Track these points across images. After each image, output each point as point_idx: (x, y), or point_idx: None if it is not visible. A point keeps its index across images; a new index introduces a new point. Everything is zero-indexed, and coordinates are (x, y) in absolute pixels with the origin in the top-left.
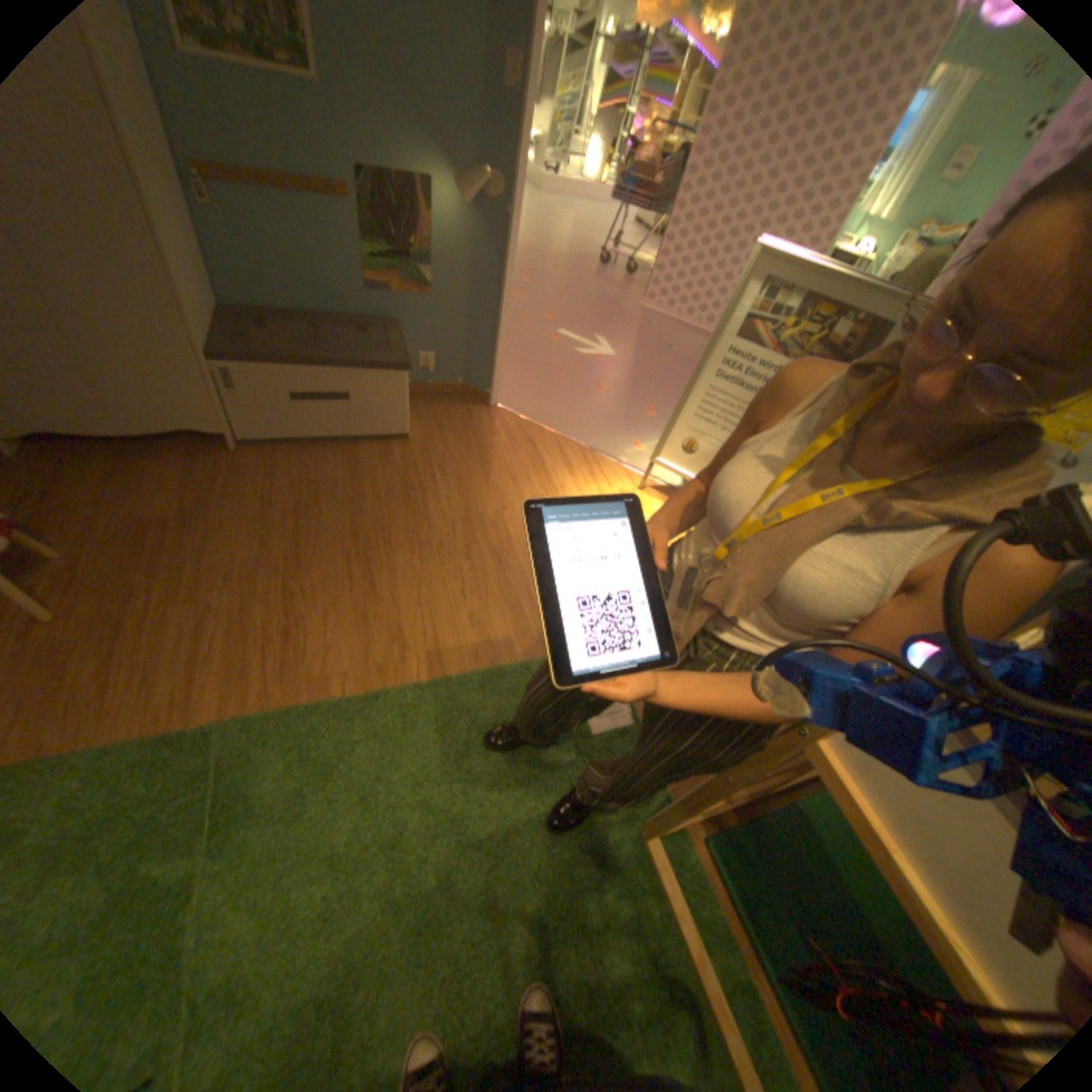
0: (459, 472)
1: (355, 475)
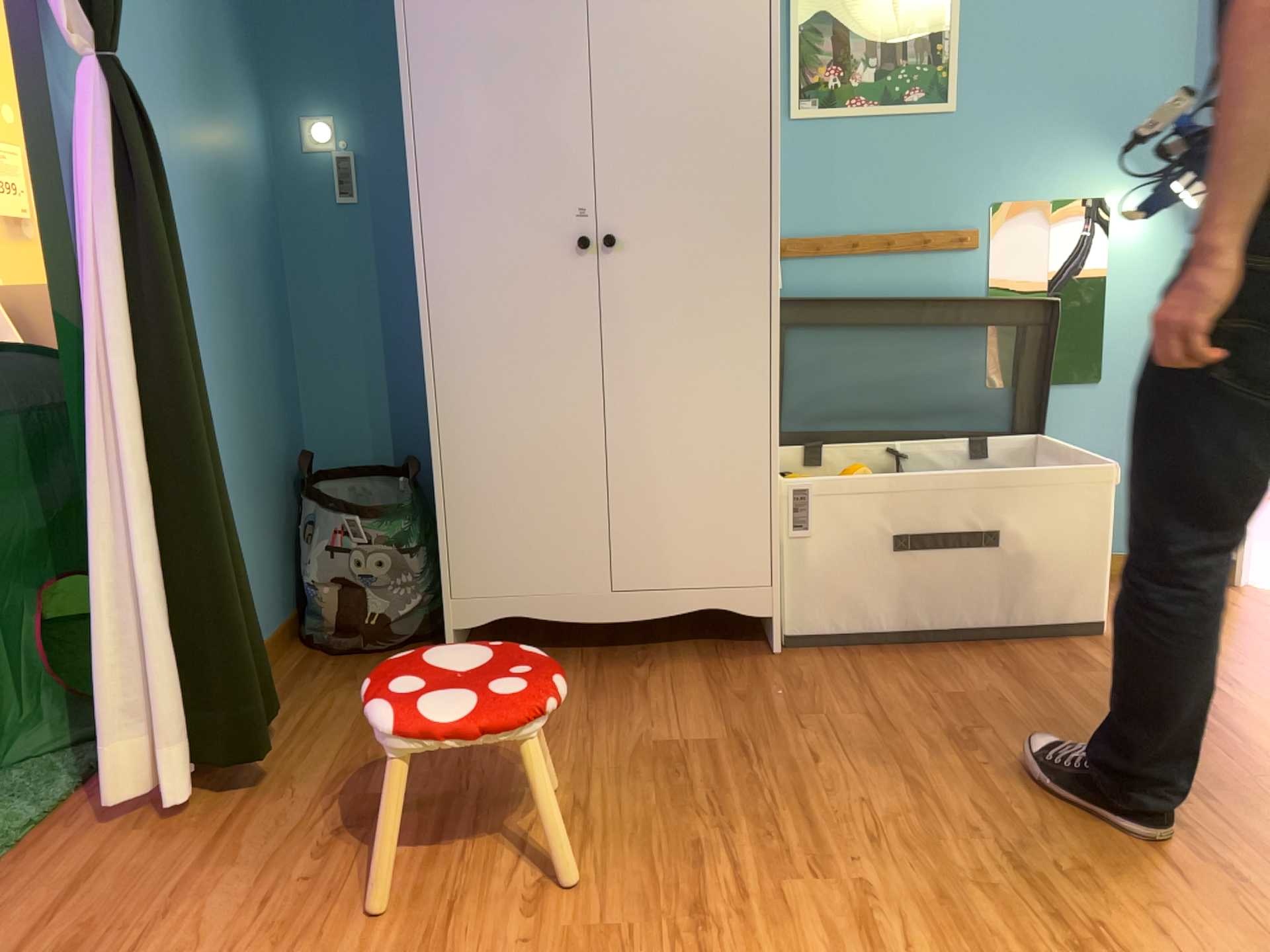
0: (1264, 684)
1: (1028, 688)
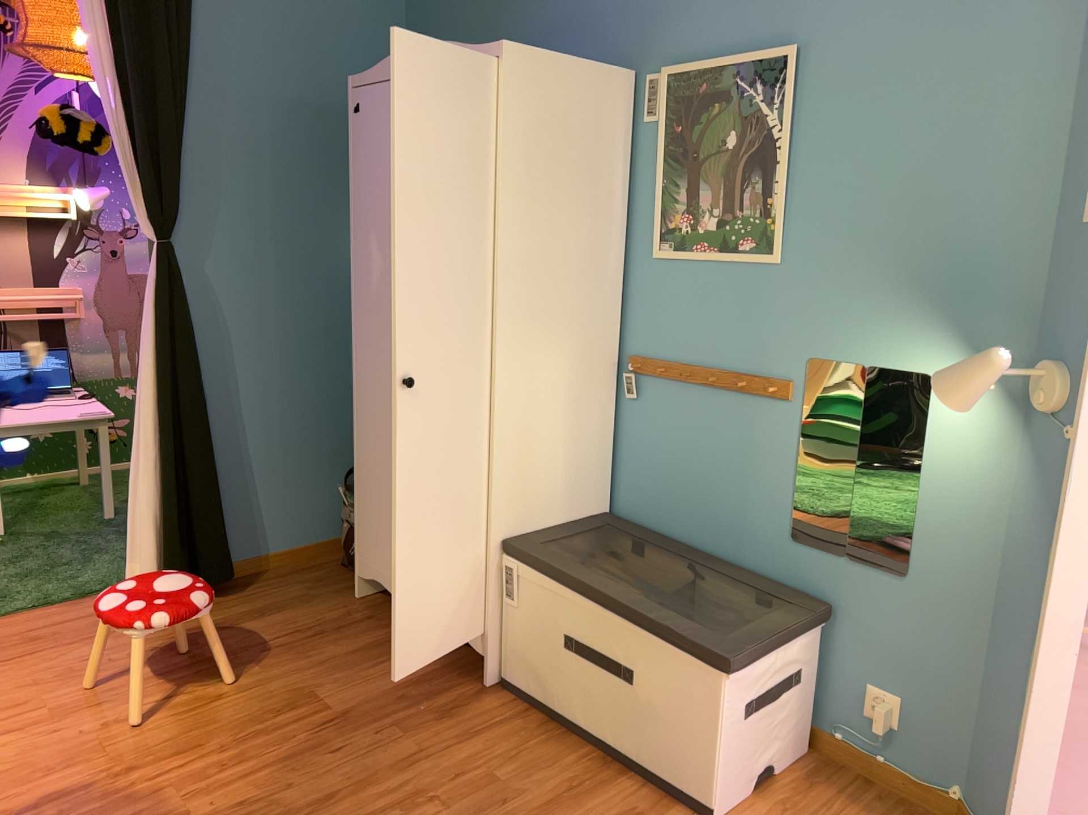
0: None
1: (550, 811)
